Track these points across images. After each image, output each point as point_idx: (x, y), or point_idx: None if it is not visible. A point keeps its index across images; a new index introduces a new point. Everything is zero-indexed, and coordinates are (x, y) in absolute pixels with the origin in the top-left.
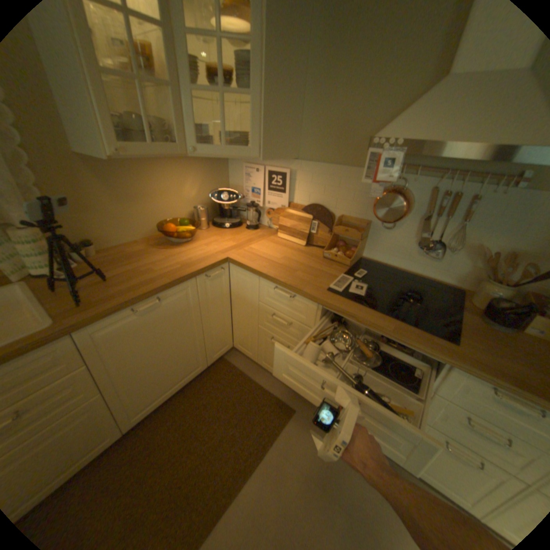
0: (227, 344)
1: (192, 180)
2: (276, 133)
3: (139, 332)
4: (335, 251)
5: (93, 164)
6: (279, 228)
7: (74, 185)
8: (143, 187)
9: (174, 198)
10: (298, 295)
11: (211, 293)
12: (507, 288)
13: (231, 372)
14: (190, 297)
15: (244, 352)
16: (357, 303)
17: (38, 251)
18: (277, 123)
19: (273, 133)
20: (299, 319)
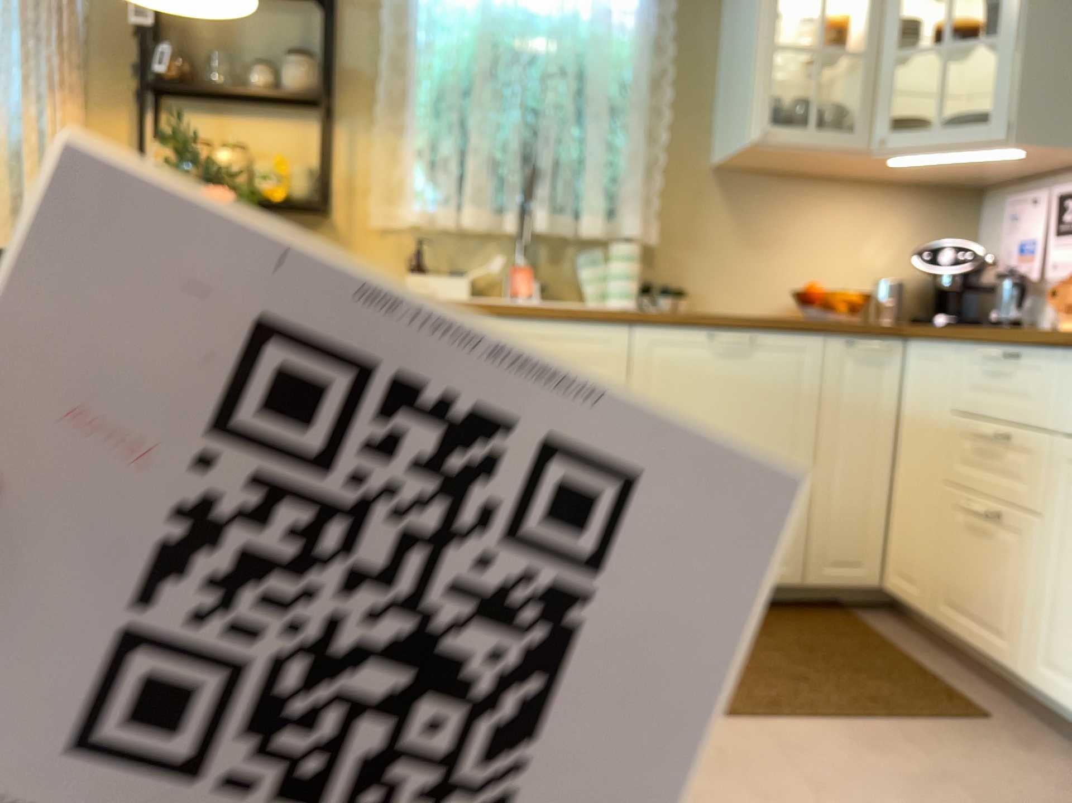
0: (868, 565)
1: (889, 233)
2: (1062, 95)
3: (707, 383)
4: None
5: (731, 182)
6: (1071, 309)
7: (698, 208)
8: (791, 227)
9: (841, 258)
10: (1025, 347)
11: (853, 390)
12: None
13: (857, 629)
14: (807, 371)
15: (905, 592)
16: None
17: (631, 270)
18: (1064, 77)
19: (1051, 94)
20: (1029, 419)
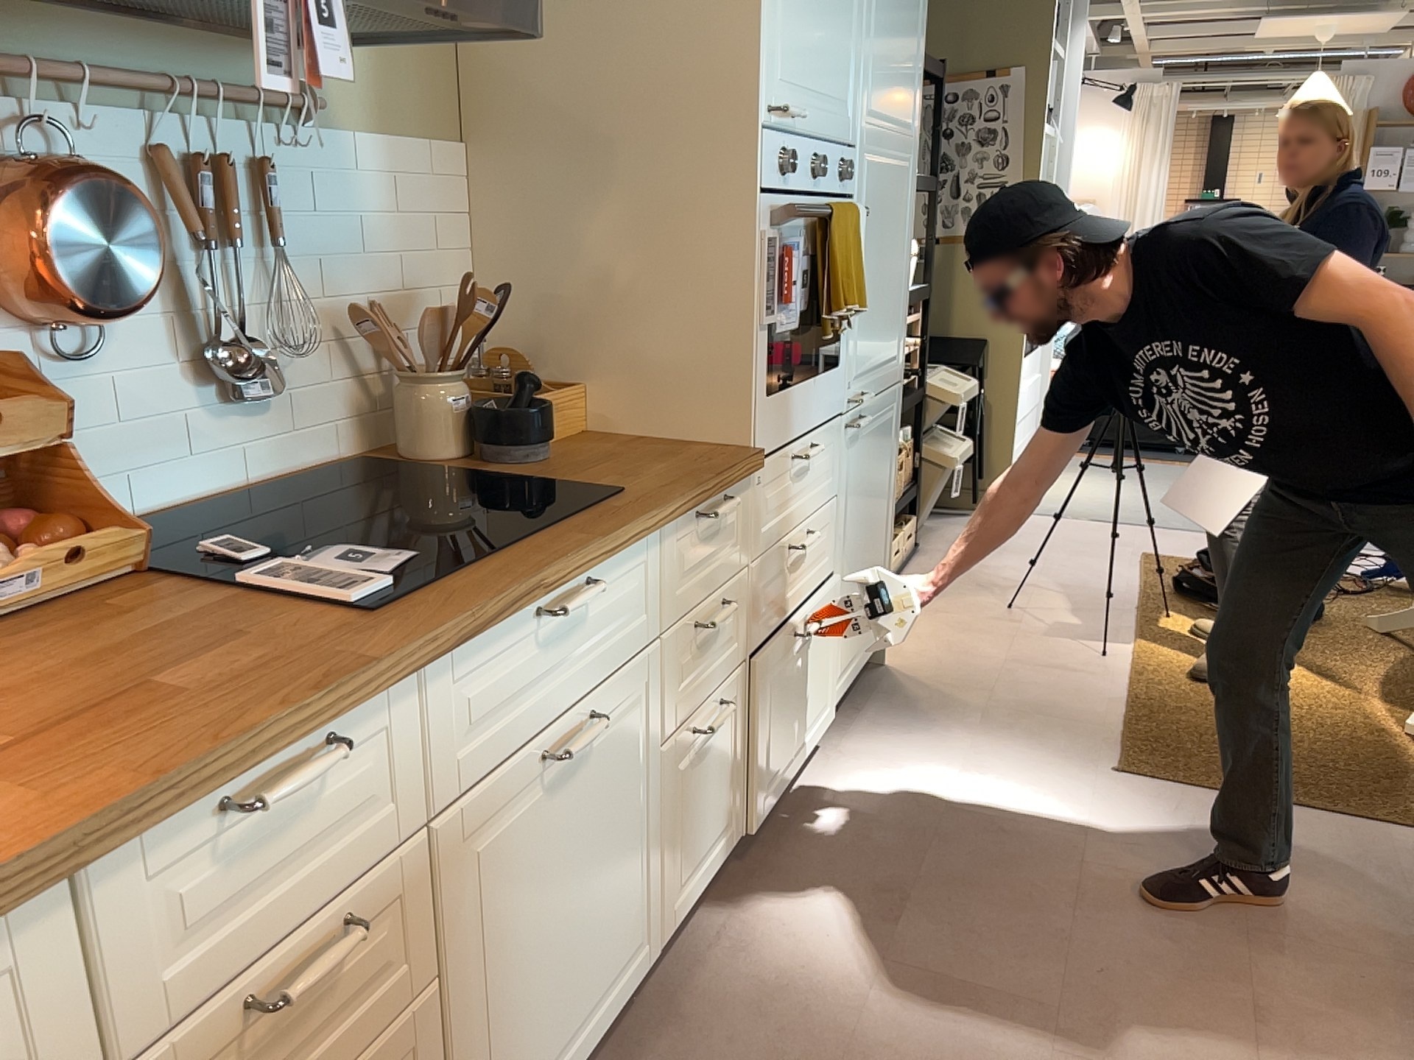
0: None
1: None
2: None
3: None
4: (2, 558)
5: None
6: None
7: None
8: None
9: None
10: (350, 714)
11: None
12: (456, 378)
13: None
14: None
15: None
16: (455, 571)
17: None
18: None
19: None
20: (366, 854)
